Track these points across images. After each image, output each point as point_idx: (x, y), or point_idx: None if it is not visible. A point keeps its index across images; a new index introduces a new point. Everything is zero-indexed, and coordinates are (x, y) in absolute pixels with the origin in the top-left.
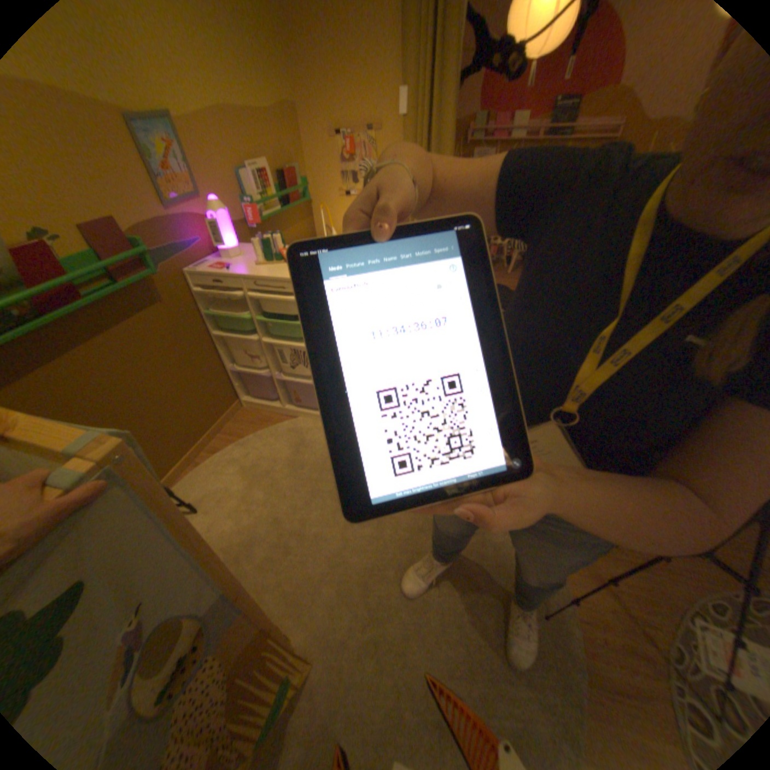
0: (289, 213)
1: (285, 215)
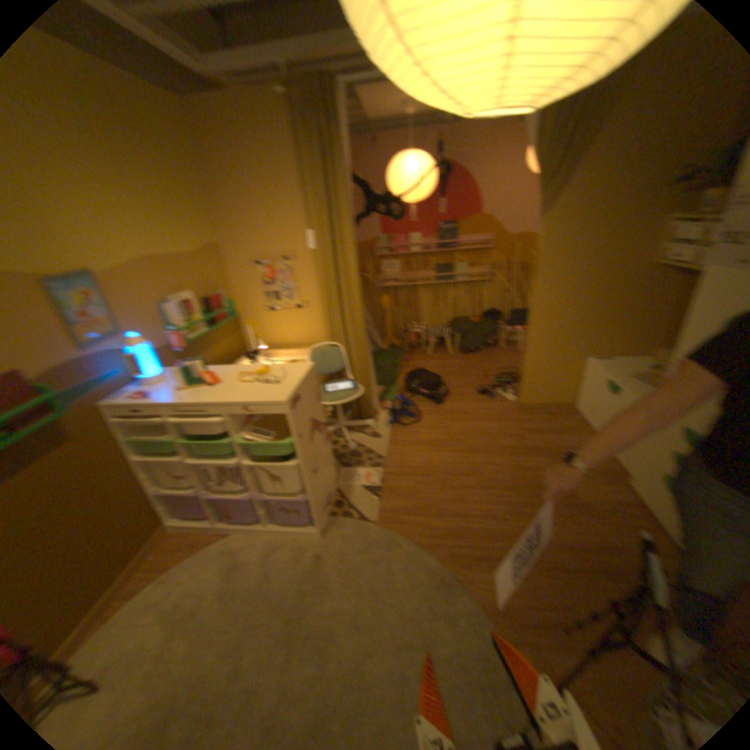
0: (220, 331)
1: (217, 334)
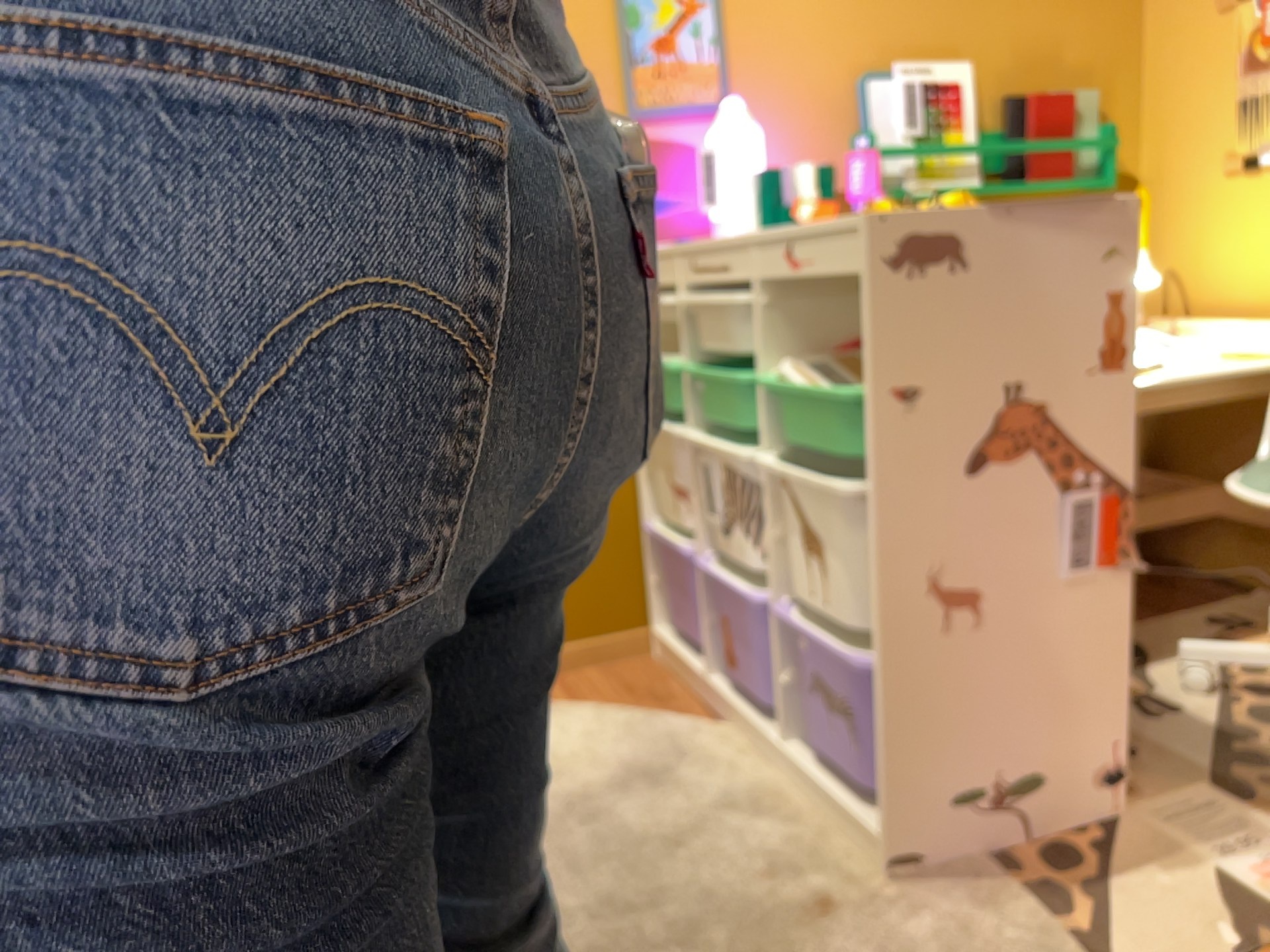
0: None
1: None
